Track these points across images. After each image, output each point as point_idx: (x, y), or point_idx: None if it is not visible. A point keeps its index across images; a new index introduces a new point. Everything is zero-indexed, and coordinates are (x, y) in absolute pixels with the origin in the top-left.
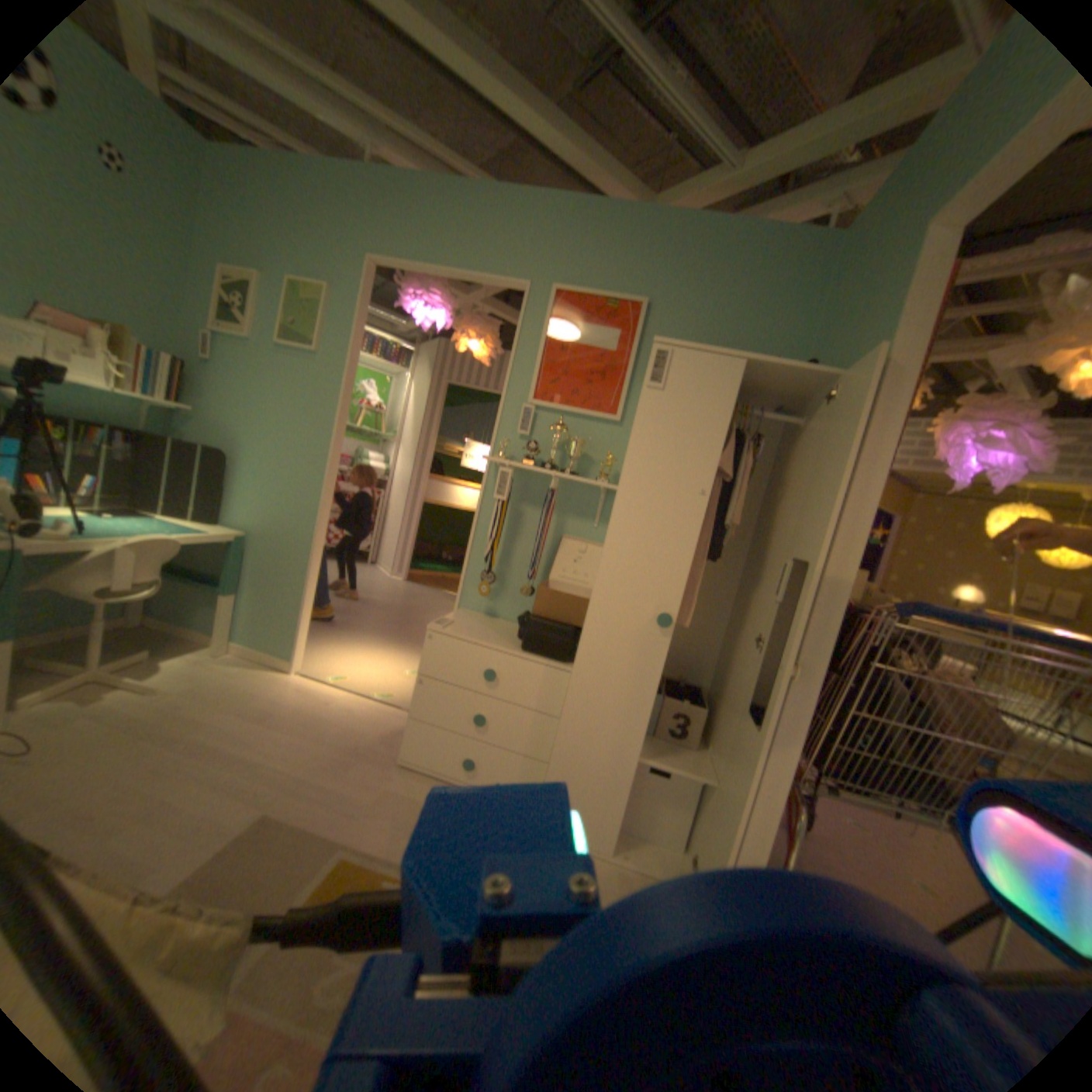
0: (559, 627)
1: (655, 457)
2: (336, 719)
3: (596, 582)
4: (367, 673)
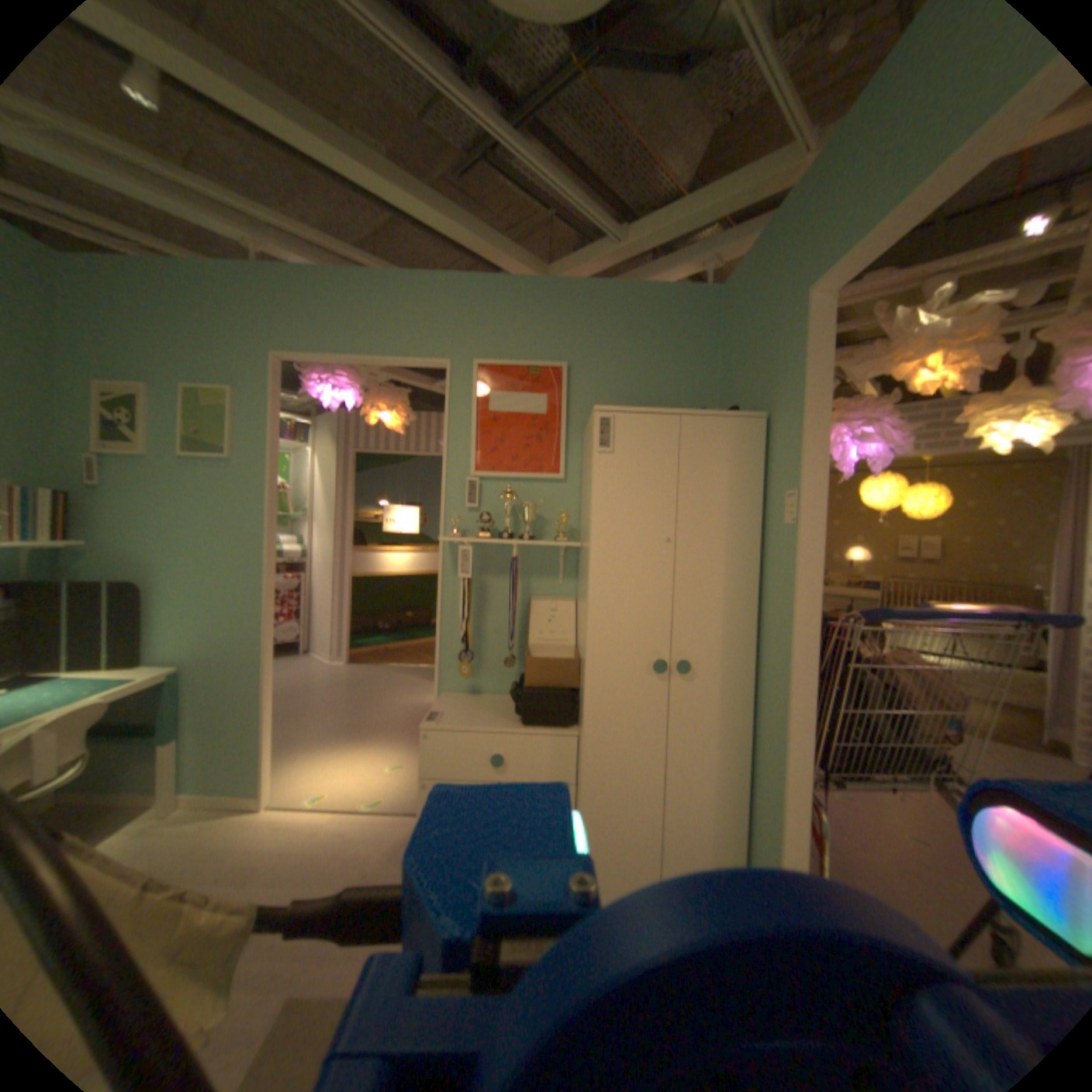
0: (557, 692)
1: (619, 515)
2: (331, 849)
3: (589, 643)
4: (346, 783)
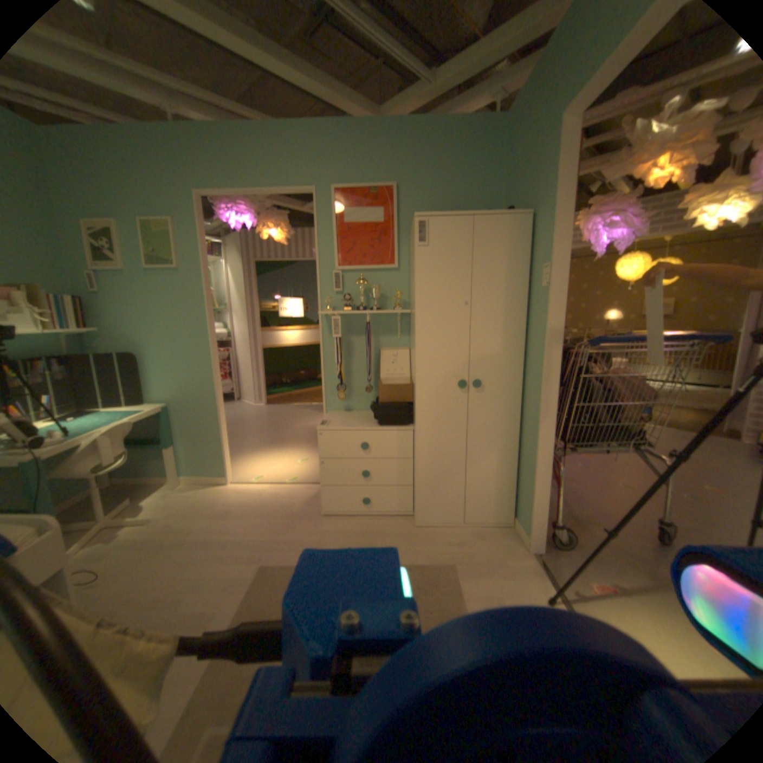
0: (398, 404)
1: (433, 288)
2: (271, 501)
3: (416, 372)
4: (274, 468)
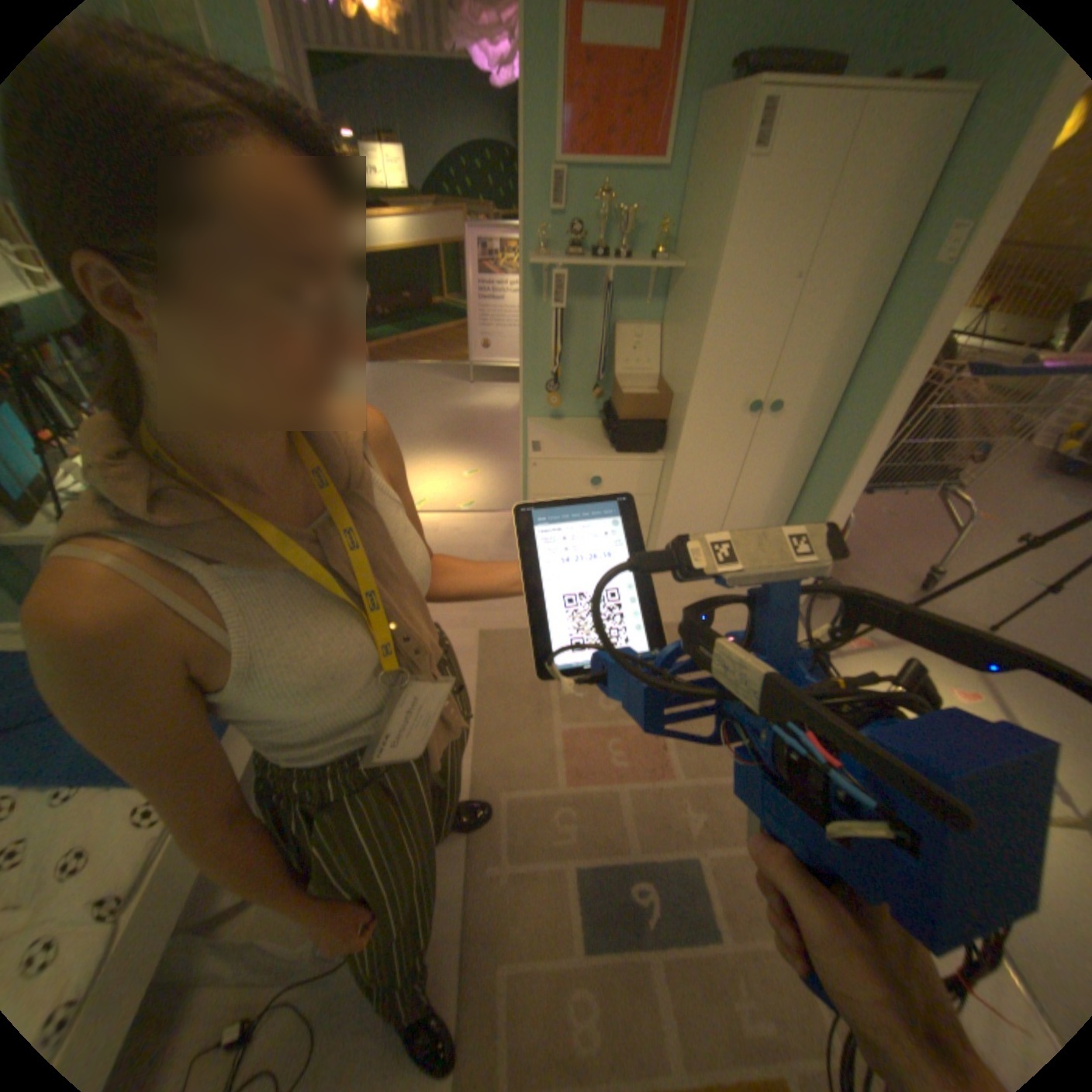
0: (649, 424)
1: (755, 244)
2: (454, 539)
3: (694, 386)
4: (436, 487)
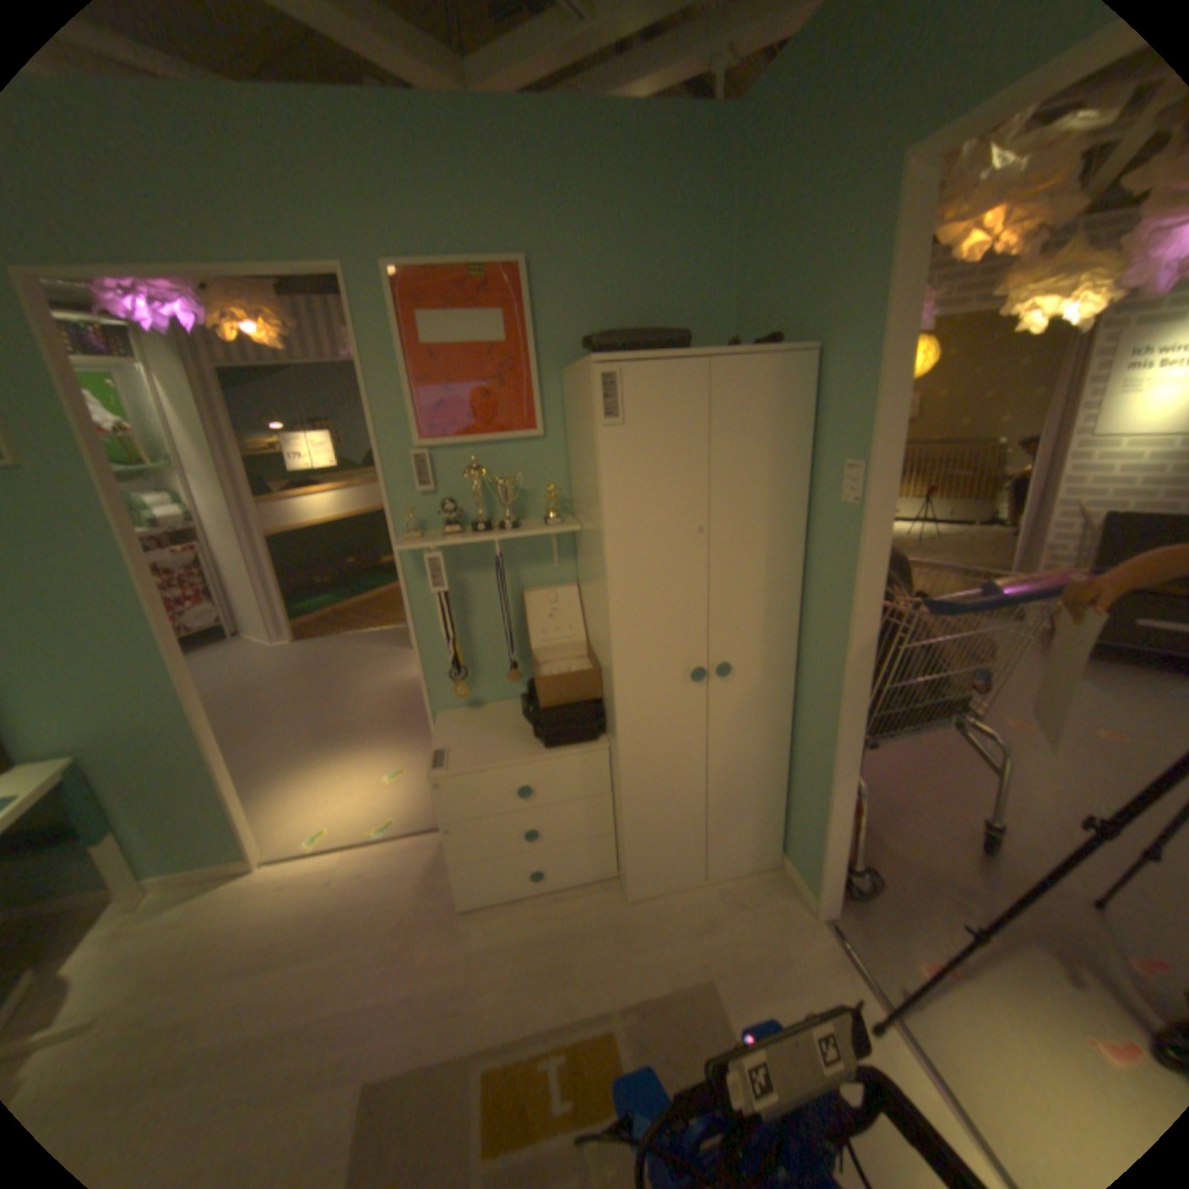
0: (580, 709)
1: (639, 507)
2: (353, 896)
3: (616, 664)
4: (342, 807)
